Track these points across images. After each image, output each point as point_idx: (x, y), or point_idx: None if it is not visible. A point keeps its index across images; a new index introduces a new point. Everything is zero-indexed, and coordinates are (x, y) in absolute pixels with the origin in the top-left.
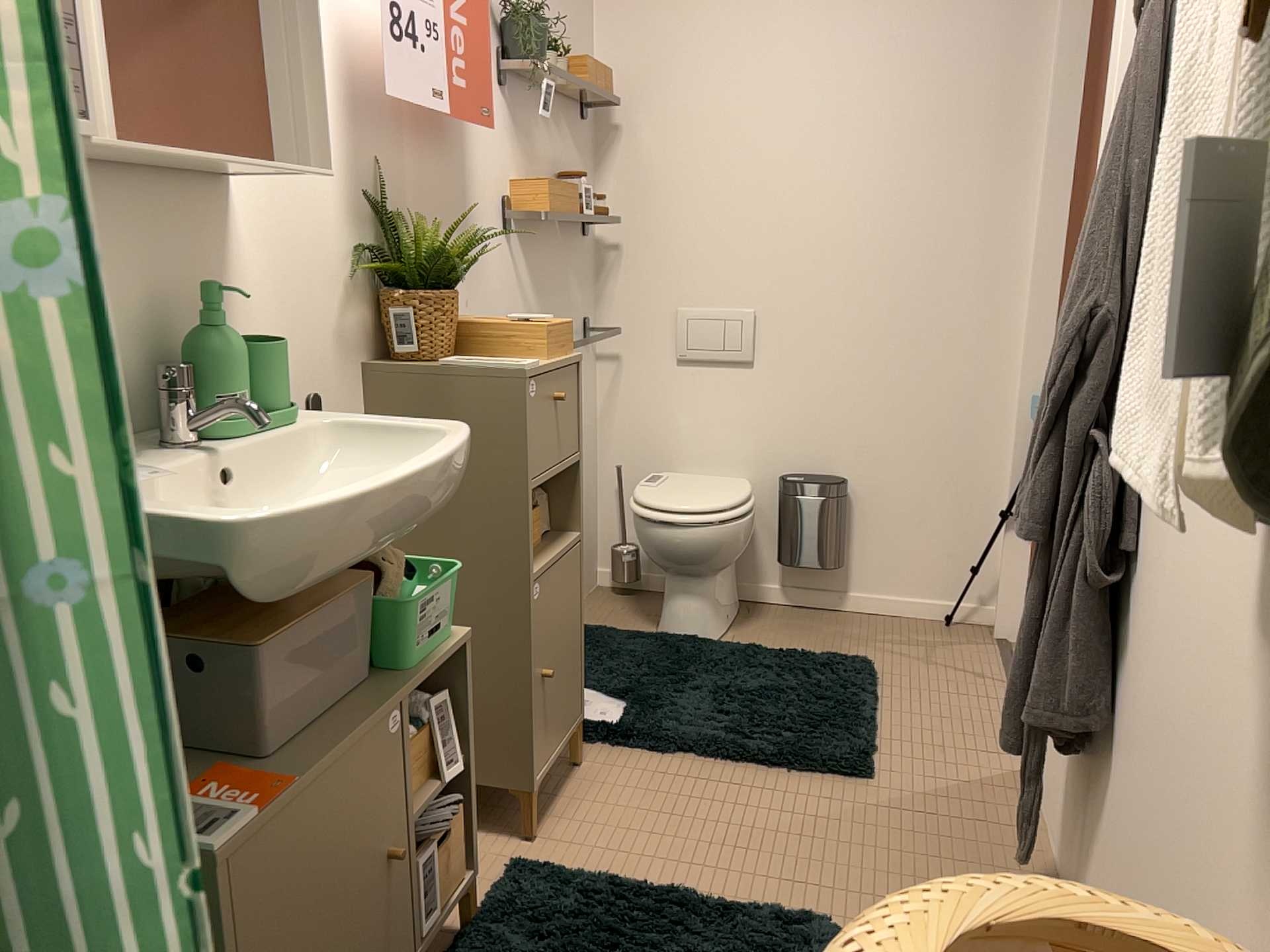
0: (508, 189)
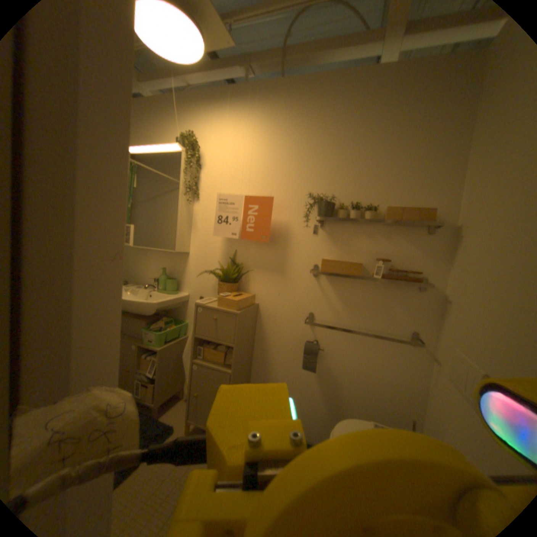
0: (319, 260)
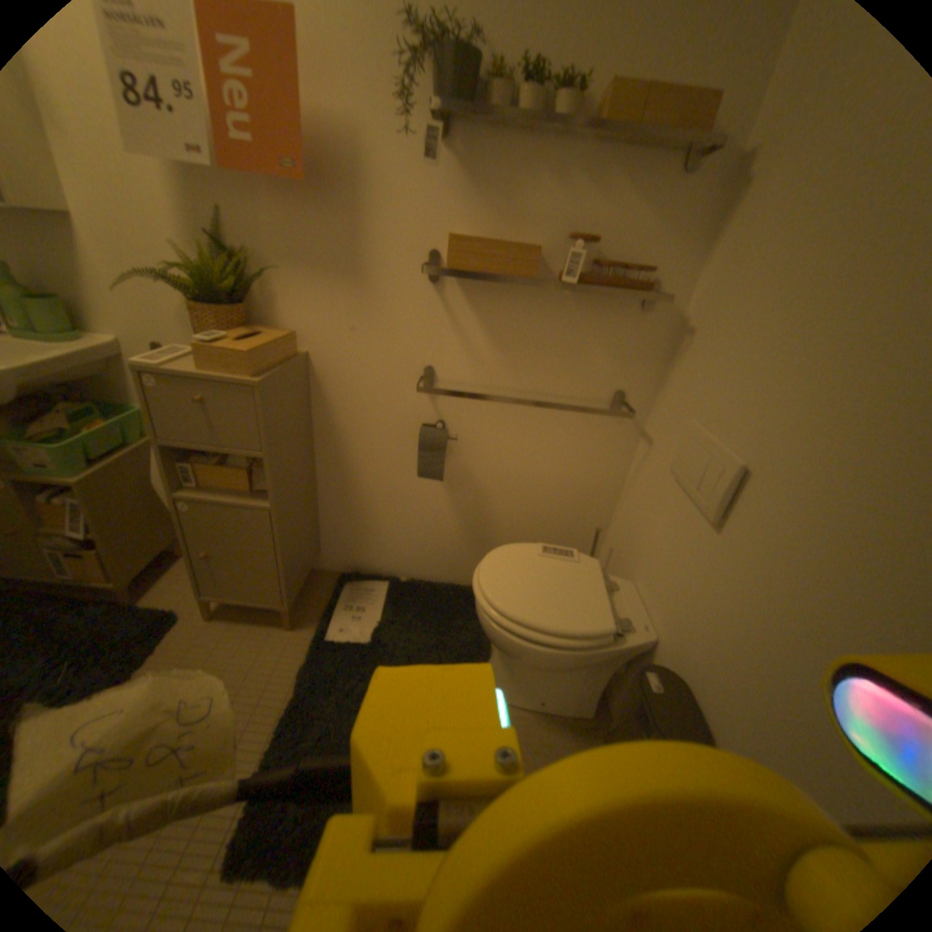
0: (443, 239)
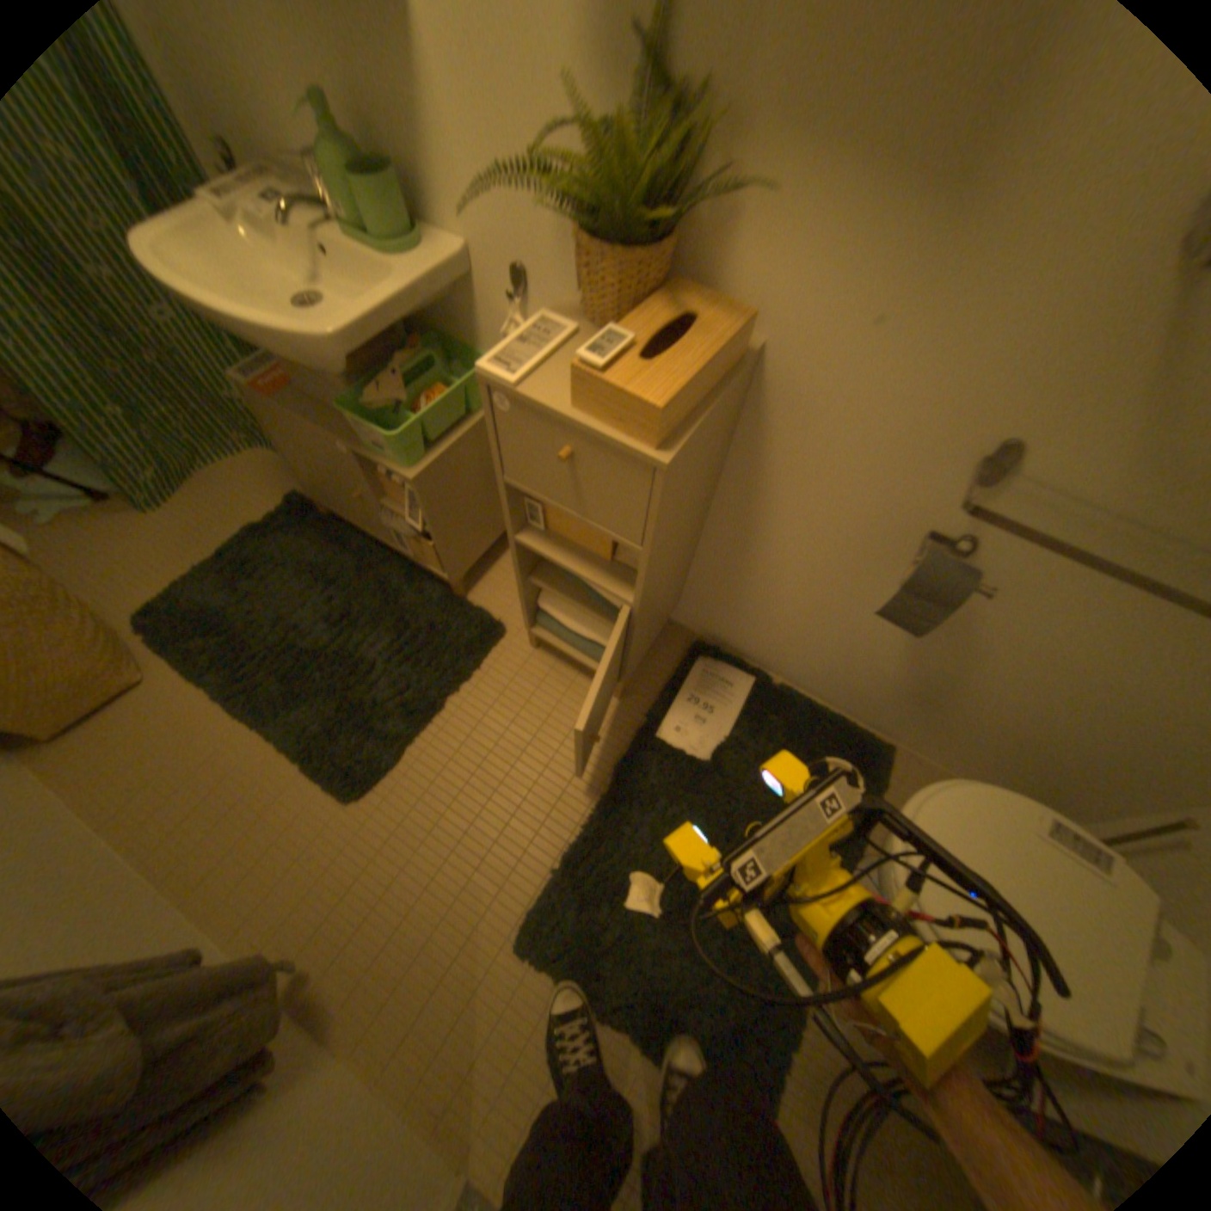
0: None
